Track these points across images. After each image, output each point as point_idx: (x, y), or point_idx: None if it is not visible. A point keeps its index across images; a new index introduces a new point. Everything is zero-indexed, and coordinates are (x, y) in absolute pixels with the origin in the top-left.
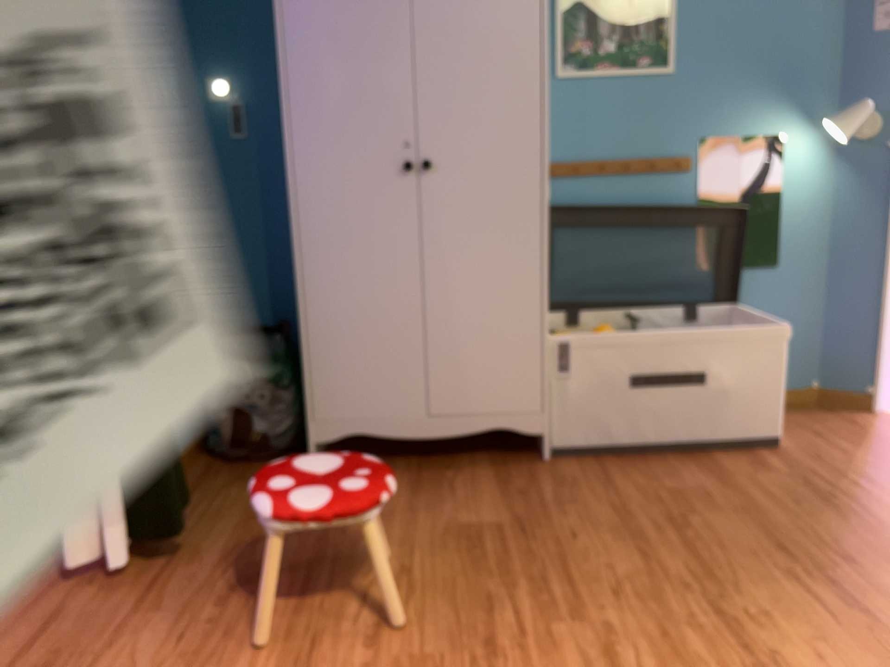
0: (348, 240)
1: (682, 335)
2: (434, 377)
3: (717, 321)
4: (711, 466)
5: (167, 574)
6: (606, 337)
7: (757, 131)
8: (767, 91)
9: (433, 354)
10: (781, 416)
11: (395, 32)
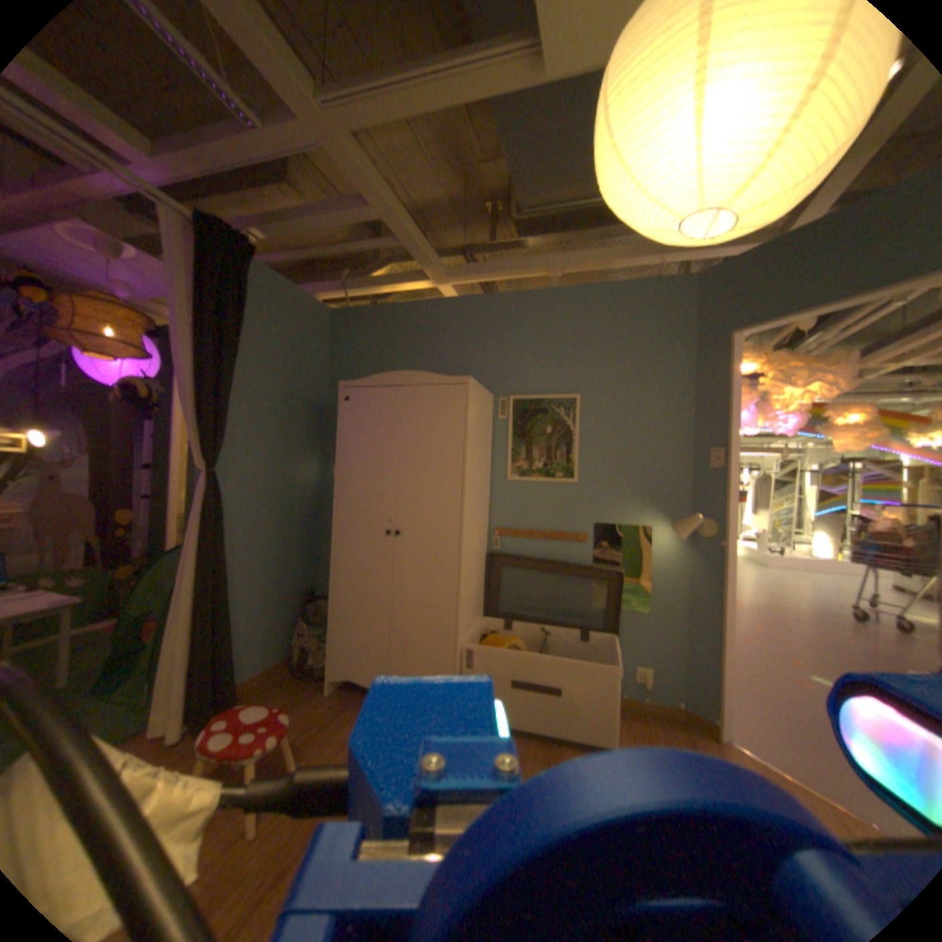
0: (357, 568)
1: (546, 658)
2: (396, 655)
3: (575, 652)
4: (555, 760)
5: (194, 756)
6: (498, 650)
7: (630, 522)
8: (637, 498)
9: (396, 641)
10: (617, 732)
11: (390, 463)
